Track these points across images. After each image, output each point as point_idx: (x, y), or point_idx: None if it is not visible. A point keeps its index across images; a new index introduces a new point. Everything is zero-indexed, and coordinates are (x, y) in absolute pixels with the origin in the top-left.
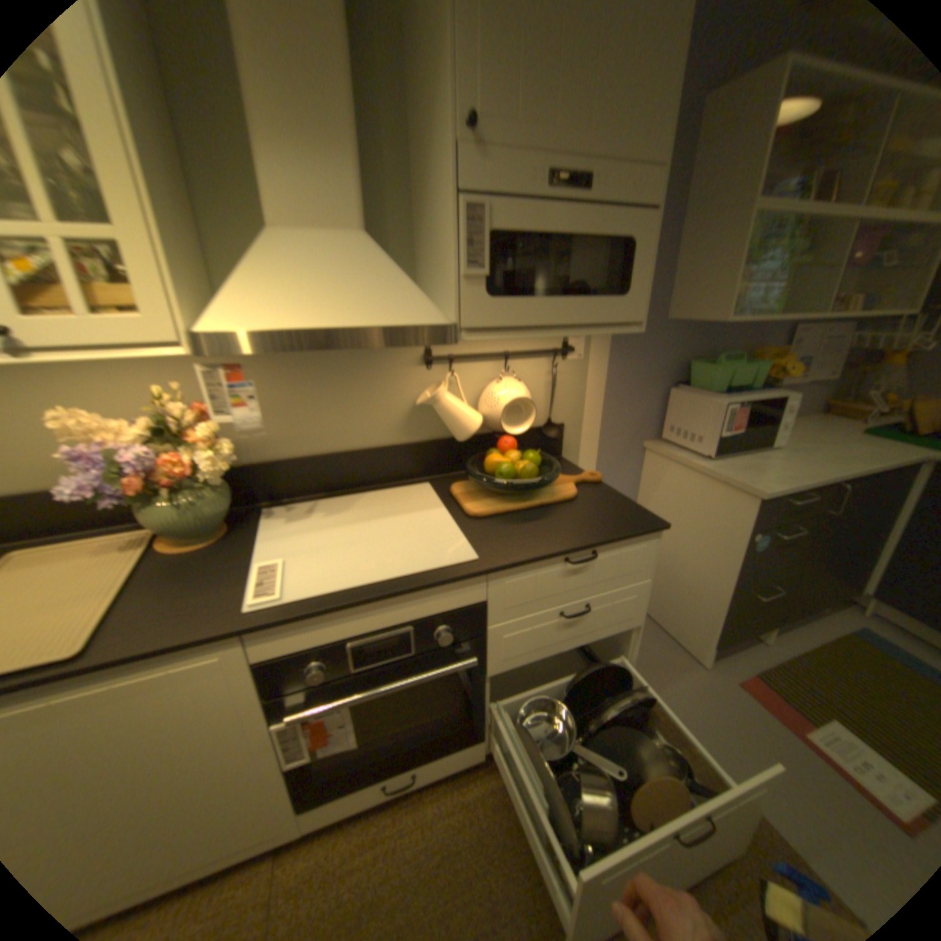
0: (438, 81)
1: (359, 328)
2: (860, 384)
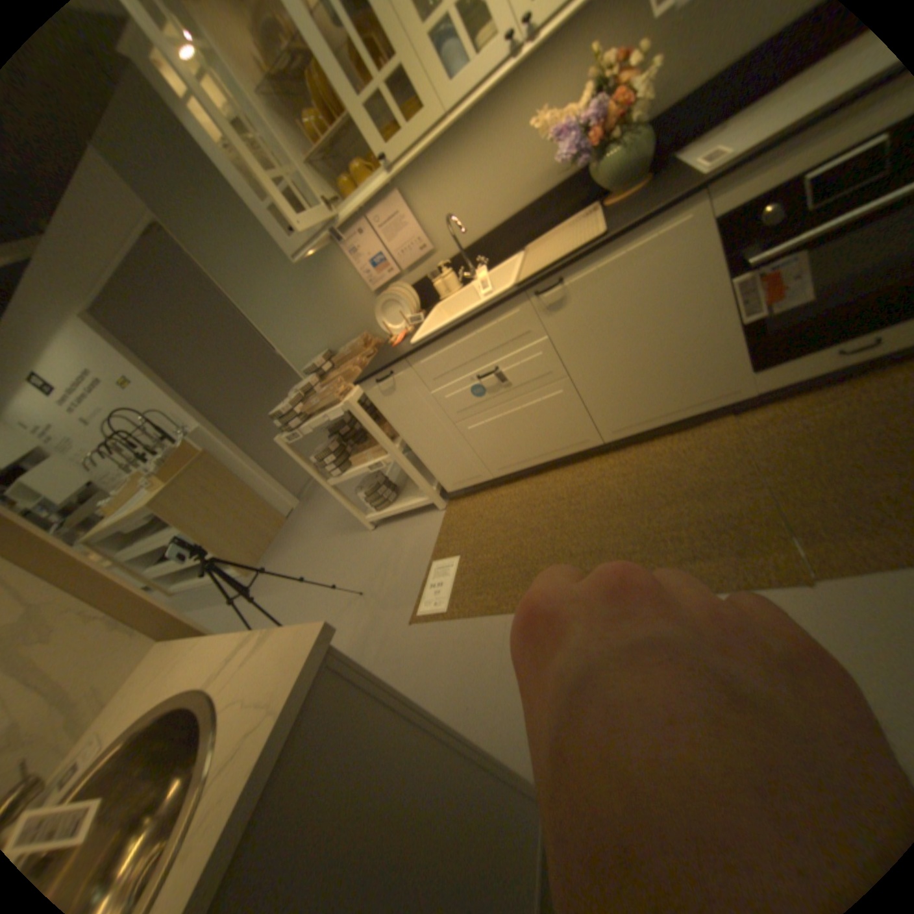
0: None
1: None
2: None
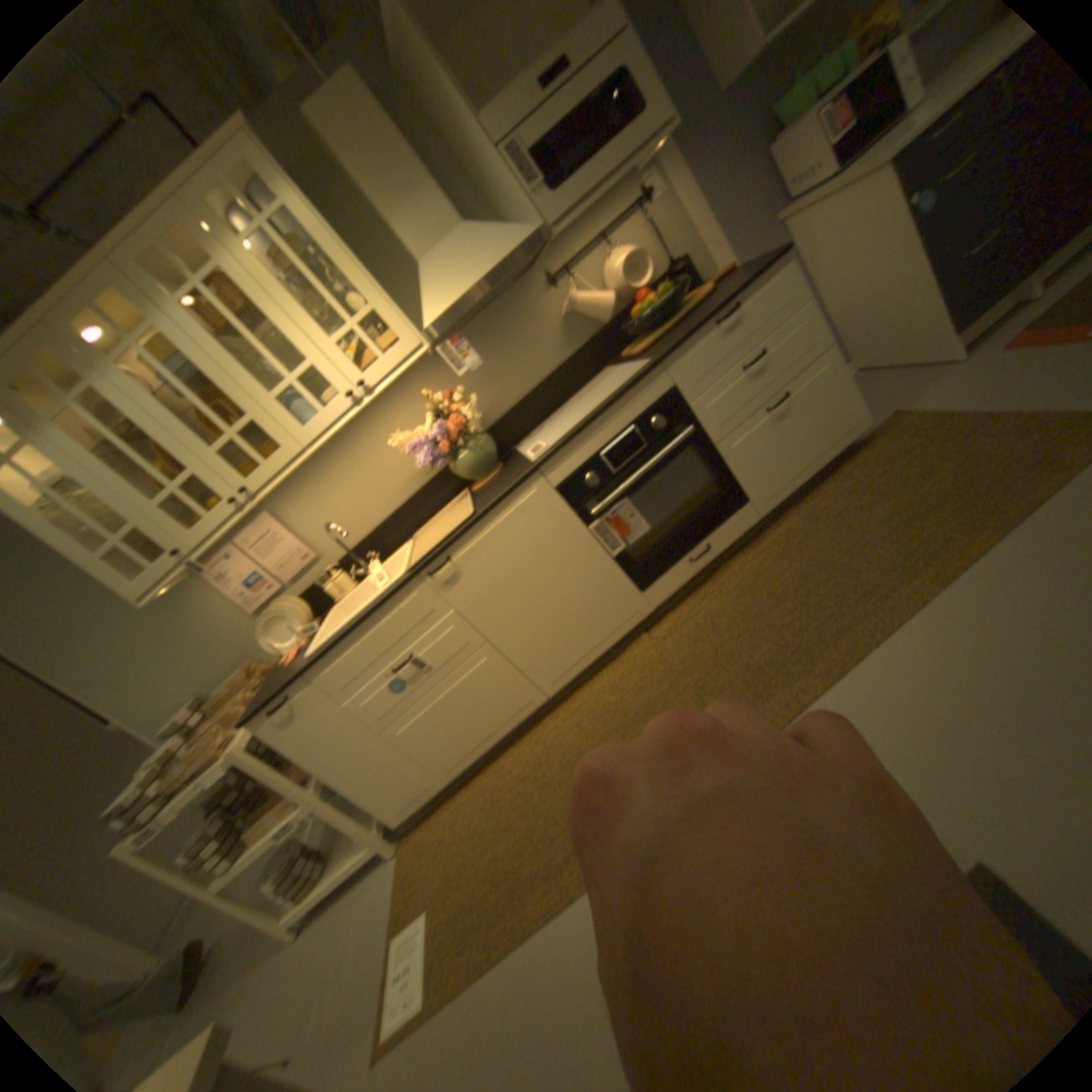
0: (449, 95)
1: (496, 266)
2: None
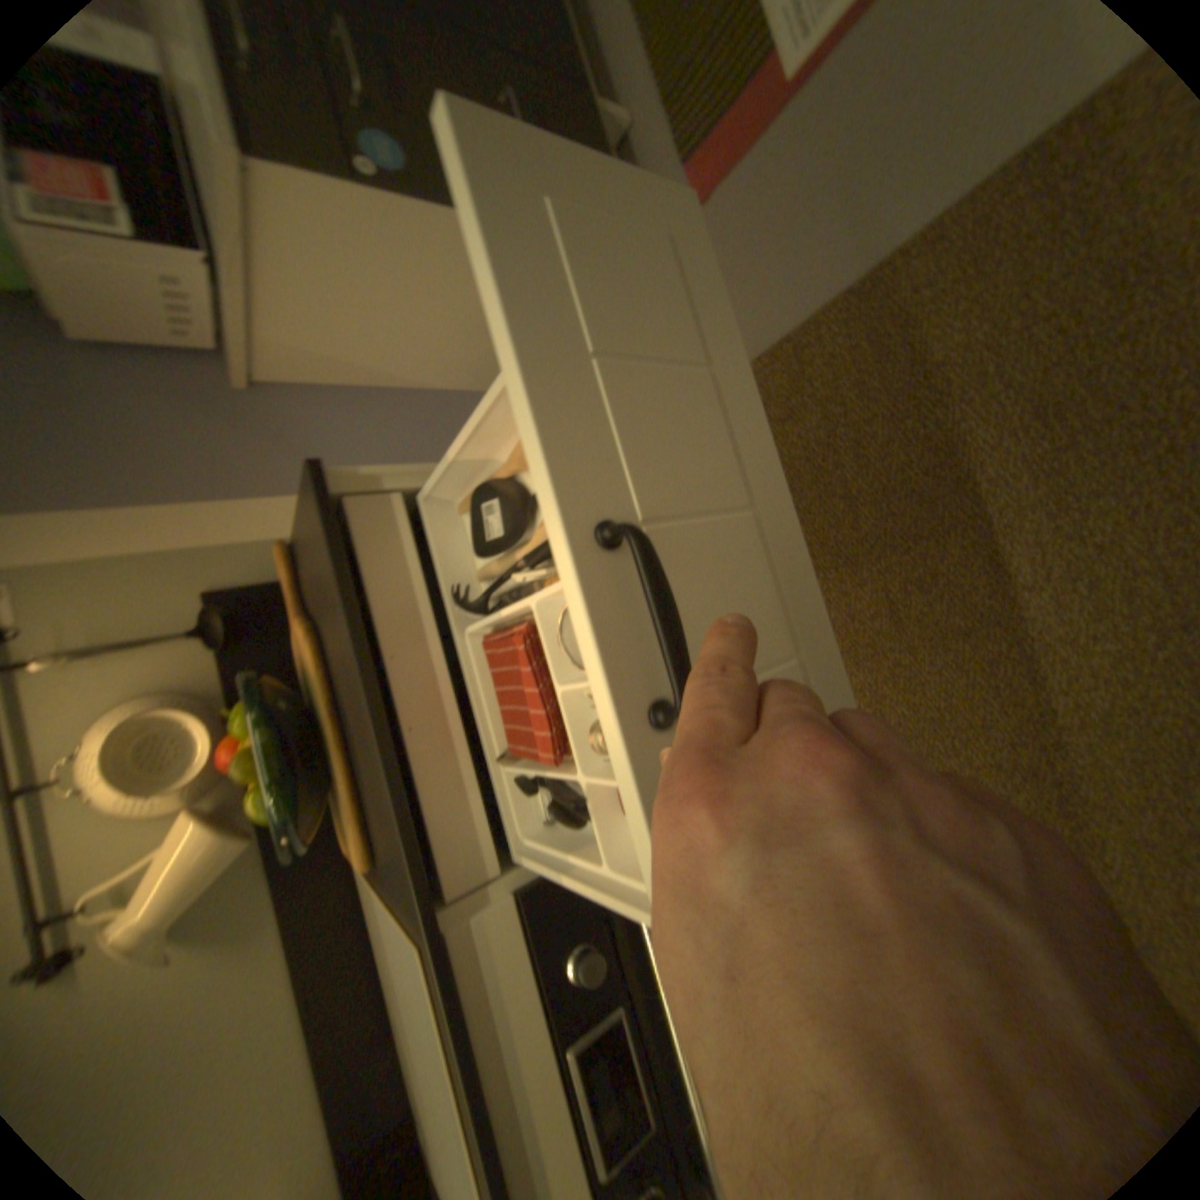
0: None
1: None
2: None
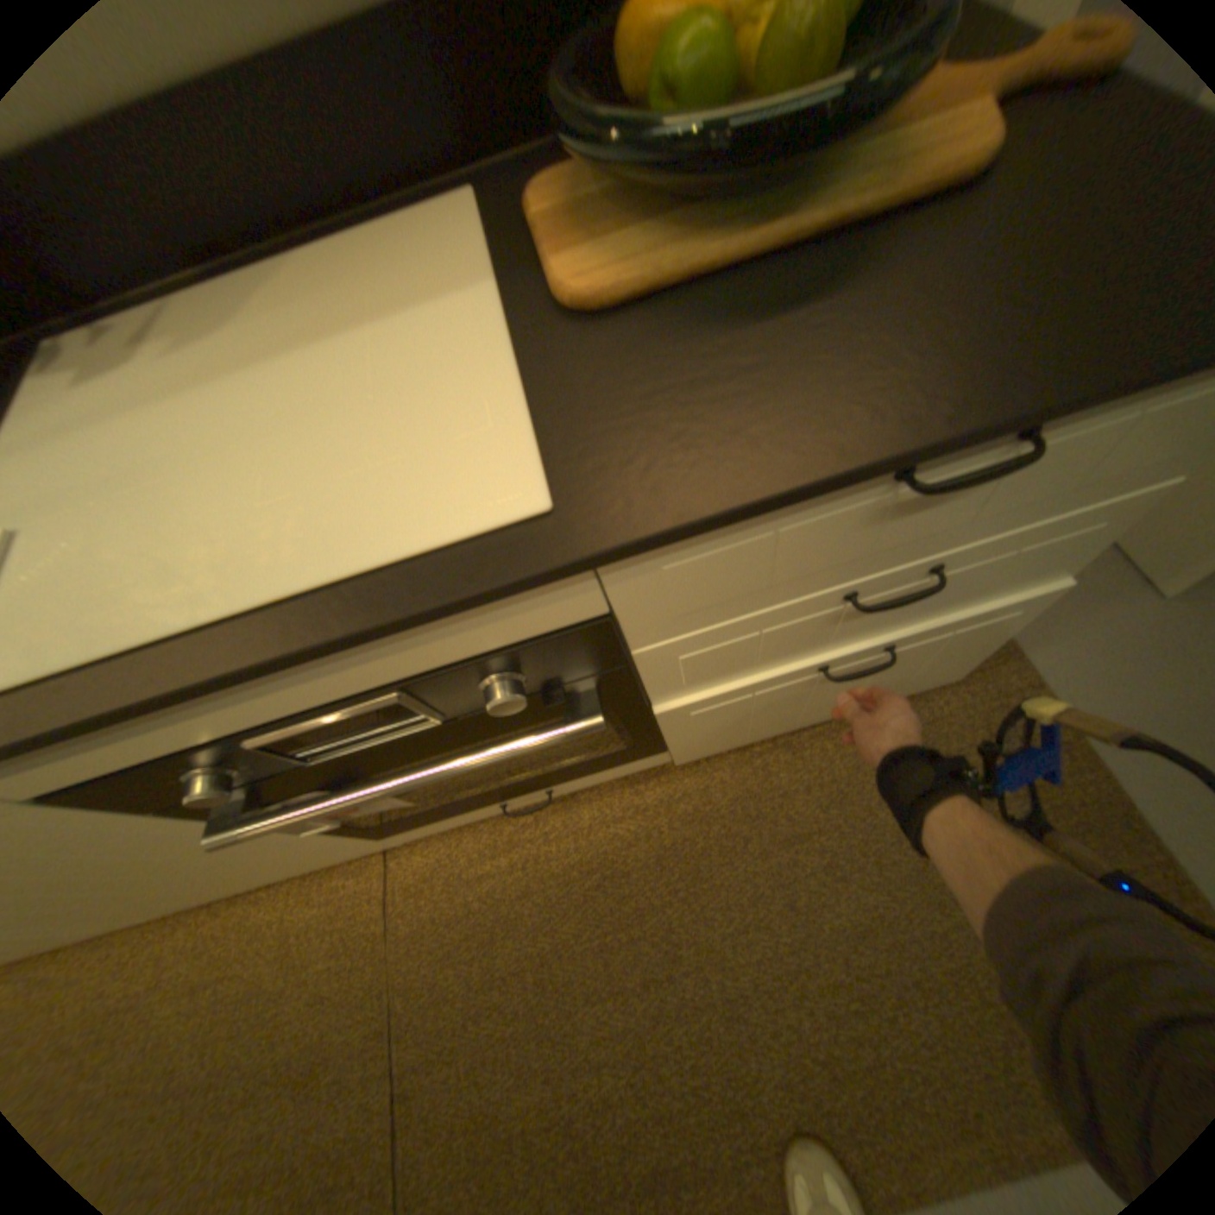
0: None
1: None
2: None
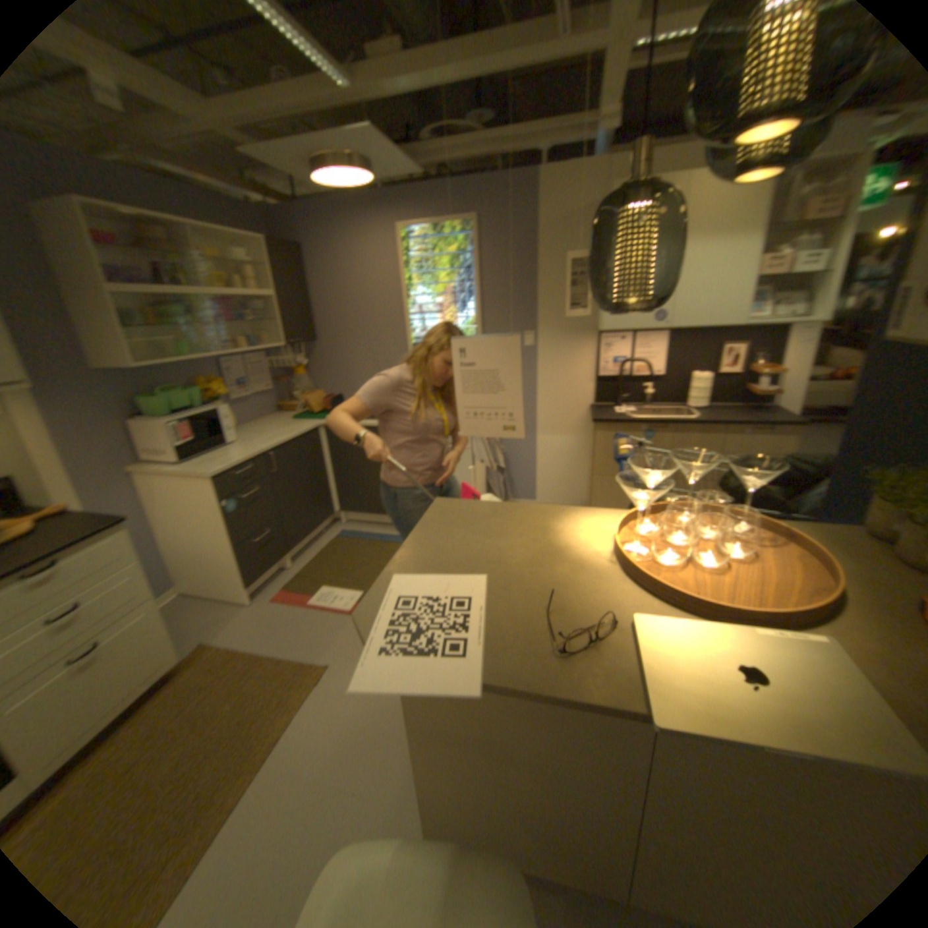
0: None
1: None
2: (290, 390)
